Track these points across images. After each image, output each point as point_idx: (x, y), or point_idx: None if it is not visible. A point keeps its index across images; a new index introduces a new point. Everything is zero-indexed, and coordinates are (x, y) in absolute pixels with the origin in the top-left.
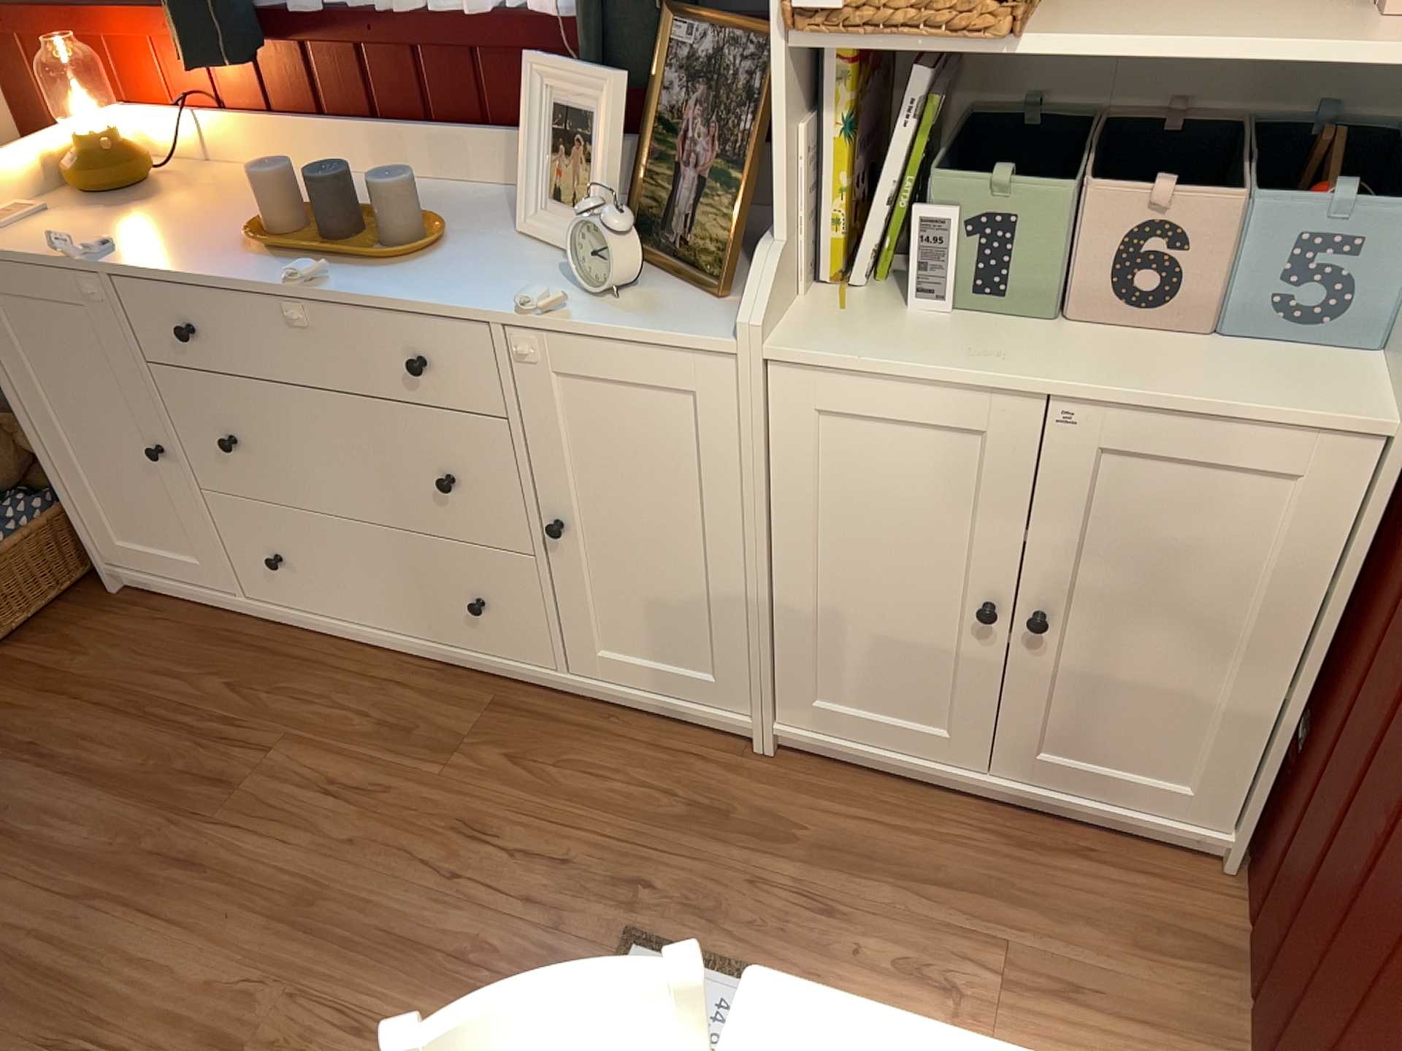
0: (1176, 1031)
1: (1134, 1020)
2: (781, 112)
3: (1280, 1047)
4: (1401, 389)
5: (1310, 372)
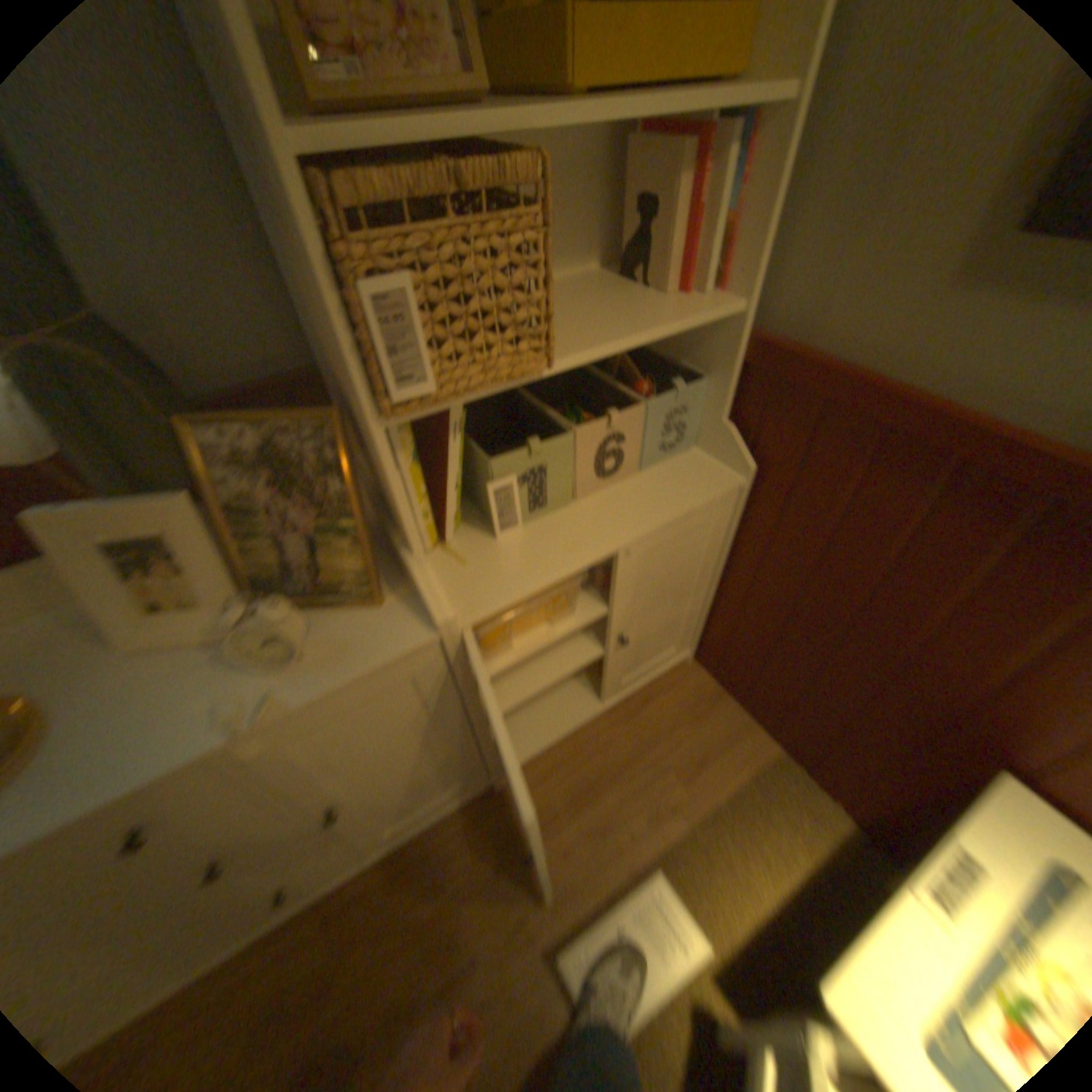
0: (736, 743)
1: (724, 753)
2: (390, 474)
3: (778, 722)
4: (728, 465)
5: (689, 473)
